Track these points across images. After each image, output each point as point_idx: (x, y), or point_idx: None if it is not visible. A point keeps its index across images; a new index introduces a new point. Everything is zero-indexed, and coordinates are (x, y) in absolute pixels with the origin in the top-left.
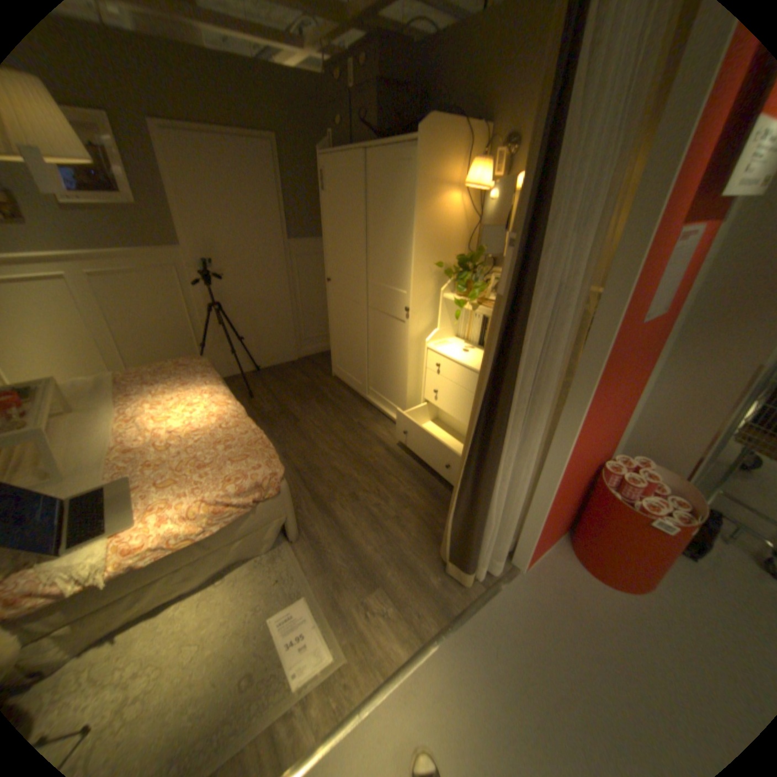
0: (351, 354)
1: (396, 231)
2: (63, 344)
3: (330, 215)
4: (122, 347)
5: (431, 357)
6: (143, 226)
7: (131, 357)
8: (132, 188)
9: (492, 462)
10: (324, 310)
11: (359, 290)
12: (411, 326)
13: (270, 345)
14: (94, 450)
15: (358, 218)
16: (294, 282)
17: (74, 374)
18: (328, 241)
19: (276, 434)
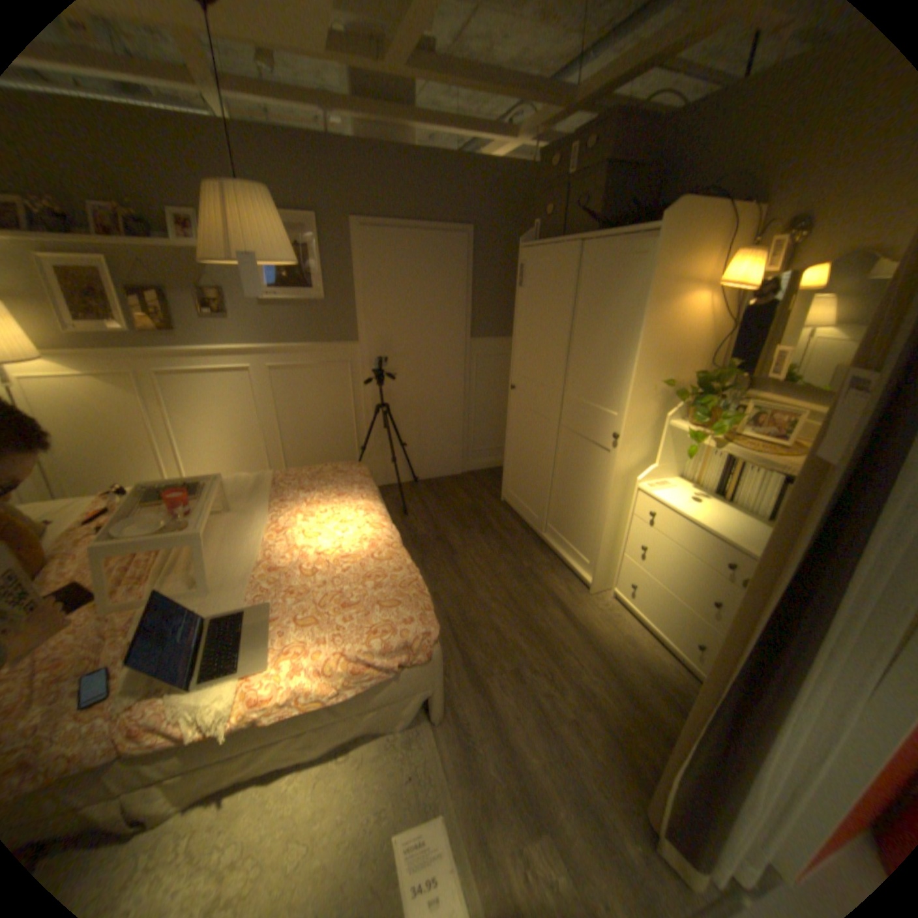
0: (529, 478)
1: (612, 337)
2: (234, 435)
3: (524, 313)
4: (284, 442)
5: (642, 501)
6: (326, 321)
7: (291, 453)
8: (323, 283)
9: (755, 698)
10: (498, 419)
11: (550, 404)
12: (618, 458)
13: (432, 454)
14: (240, 563)
15: (561, 319)
16: (470, 385)
17: (237, 466)
18: (518, 343)
19: (428, 566)
